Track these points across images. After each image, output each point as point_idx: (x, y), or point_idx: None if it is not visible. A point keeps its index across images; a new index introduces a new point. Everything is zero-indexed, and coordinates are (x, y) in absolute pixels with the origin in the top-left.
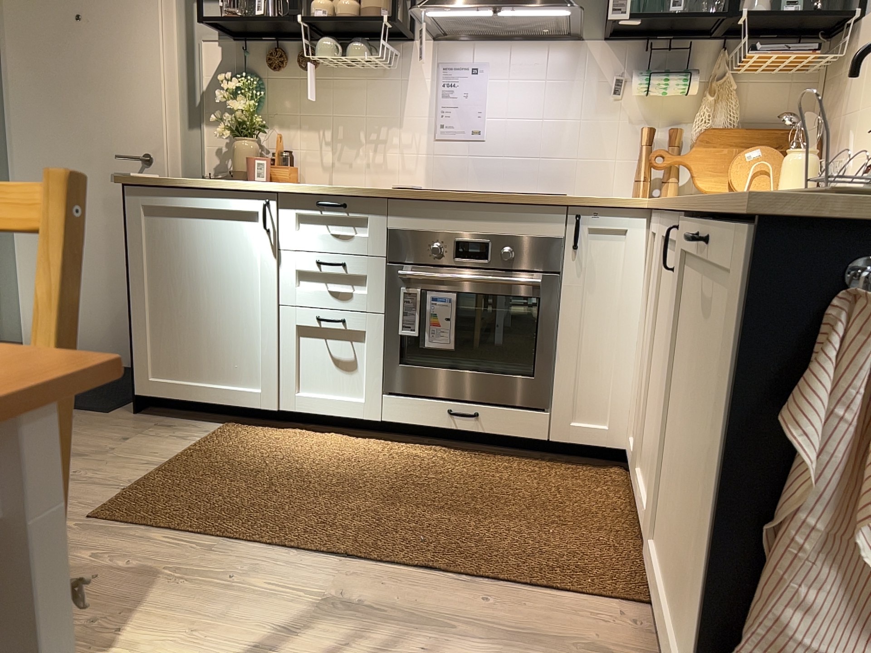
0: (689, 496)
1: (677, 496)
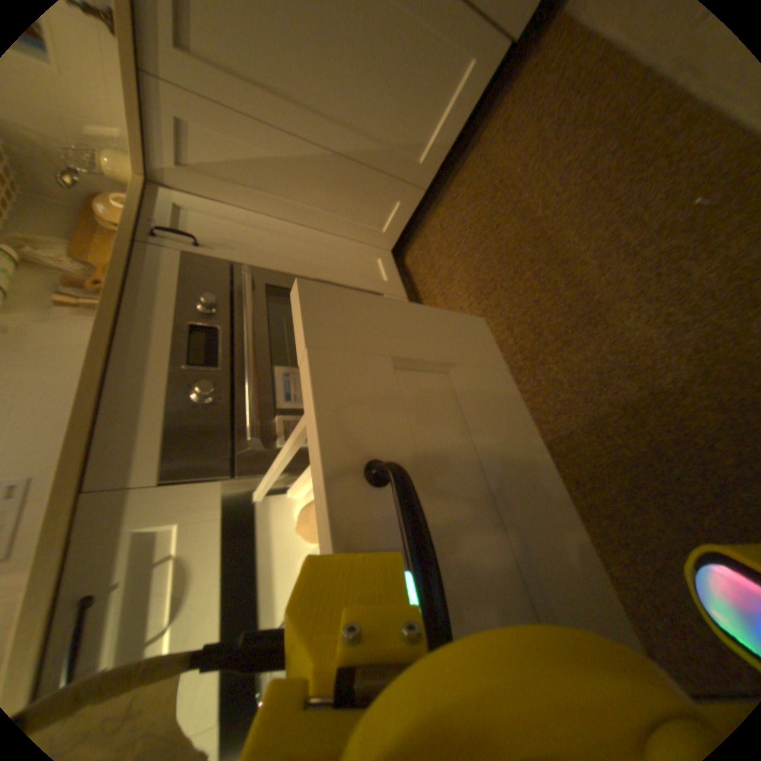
0: None
1: None
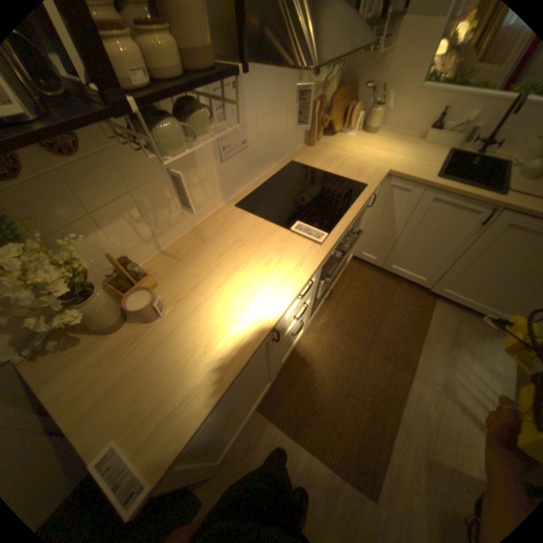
0: (500, 285)
1: (477, 282)
